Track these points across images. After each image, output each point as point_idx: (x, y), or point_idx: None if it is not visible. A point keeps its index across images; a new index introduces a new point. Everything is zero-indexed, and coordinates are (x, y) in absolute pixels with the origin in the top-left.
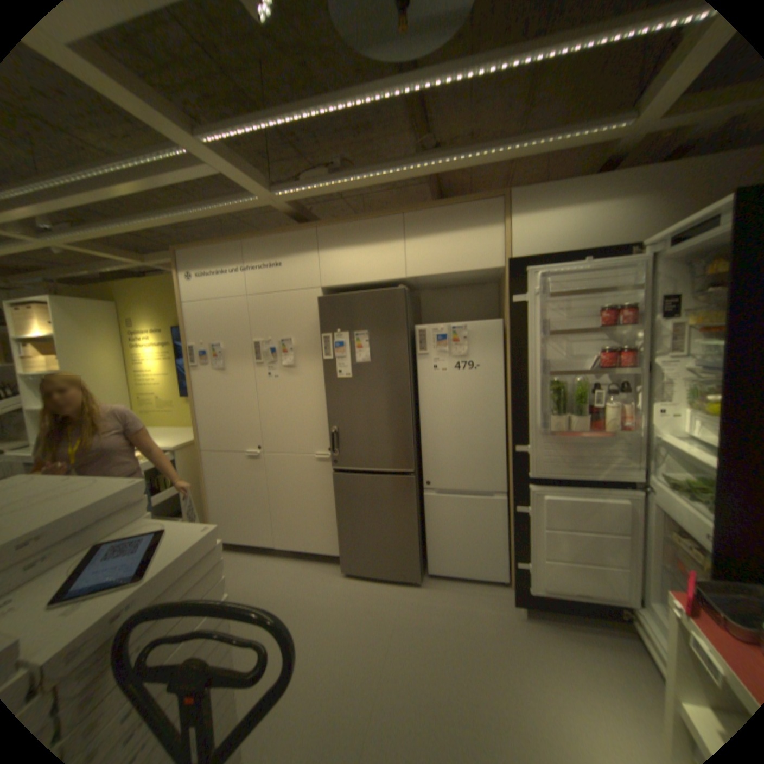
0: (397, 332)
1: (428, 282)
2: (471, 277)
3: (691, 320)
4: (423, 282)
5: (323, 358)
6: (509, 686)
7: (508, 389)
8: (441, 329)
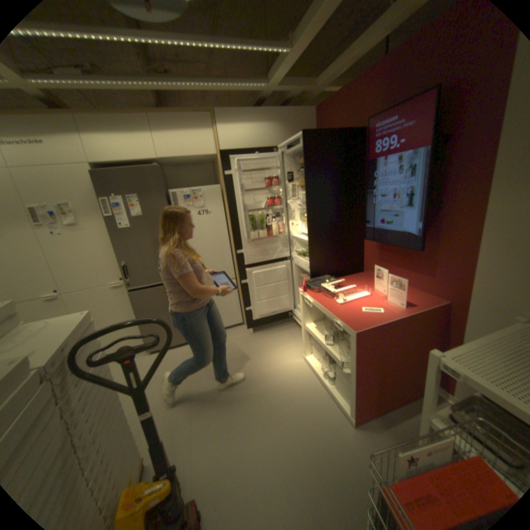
0: (158, 194)
1: (171, 161)
2: (198, 159)
3: (297, 184)
4: (167, 161)
5: (102, 215)
6: (250, 357)
7: (228, 223)
8: (186, 191)
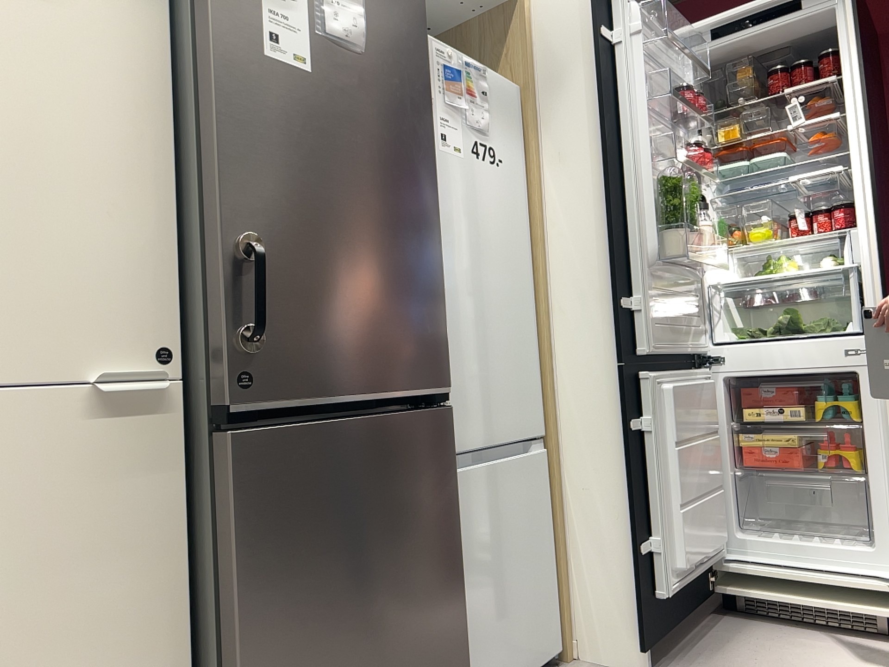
0: (410, 1)
1: None
2: None
3: (709, 141)
4: None
5: None
6: None
7: (530, 221)
8: (449, 54)
